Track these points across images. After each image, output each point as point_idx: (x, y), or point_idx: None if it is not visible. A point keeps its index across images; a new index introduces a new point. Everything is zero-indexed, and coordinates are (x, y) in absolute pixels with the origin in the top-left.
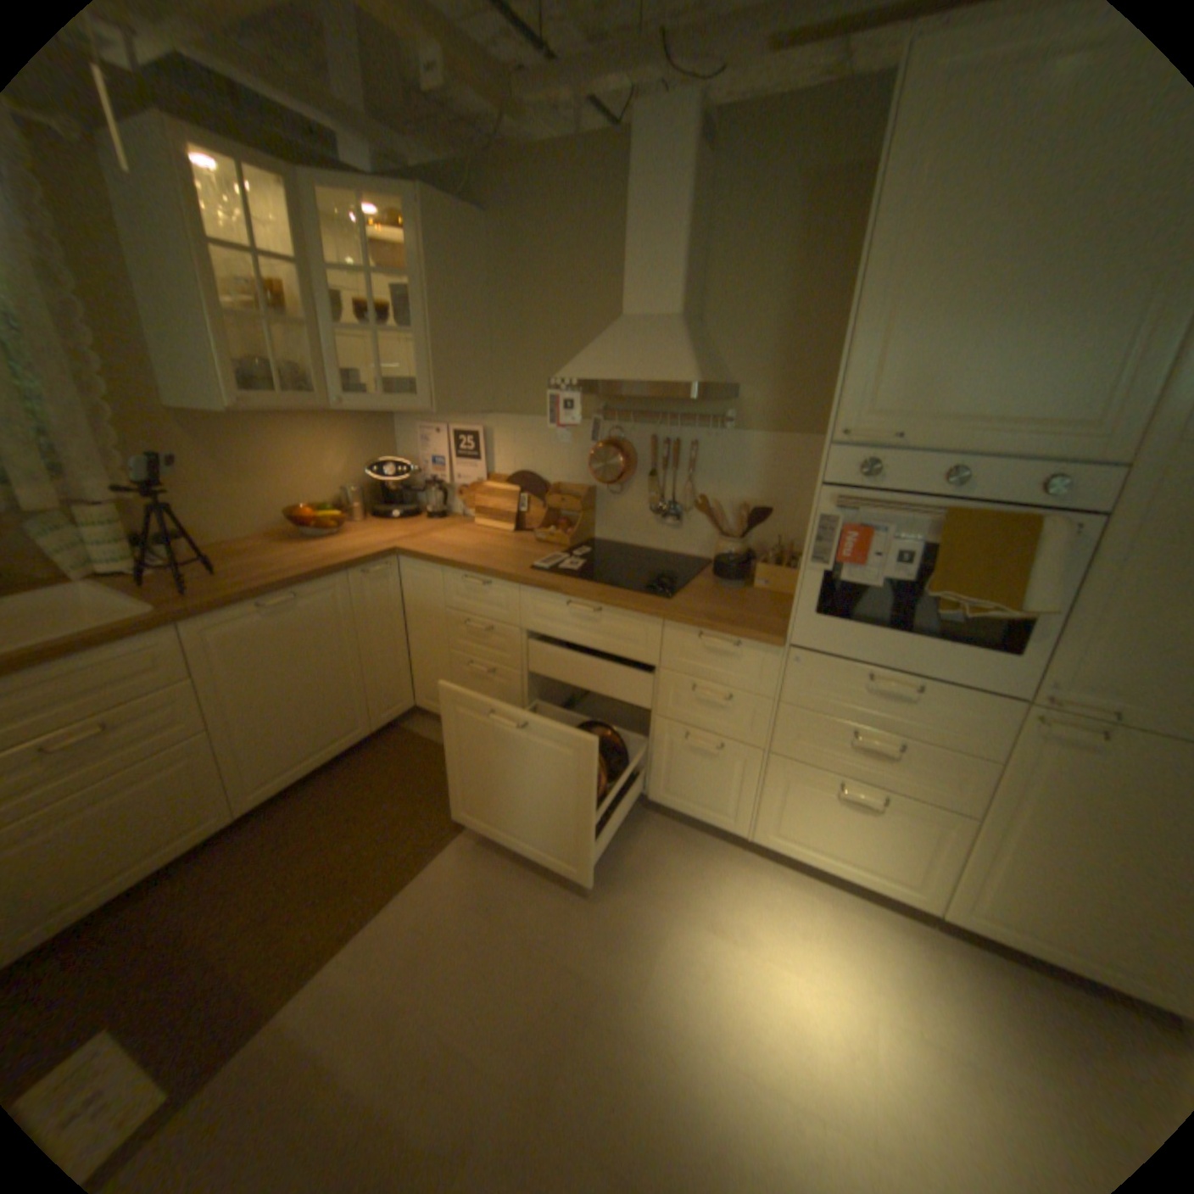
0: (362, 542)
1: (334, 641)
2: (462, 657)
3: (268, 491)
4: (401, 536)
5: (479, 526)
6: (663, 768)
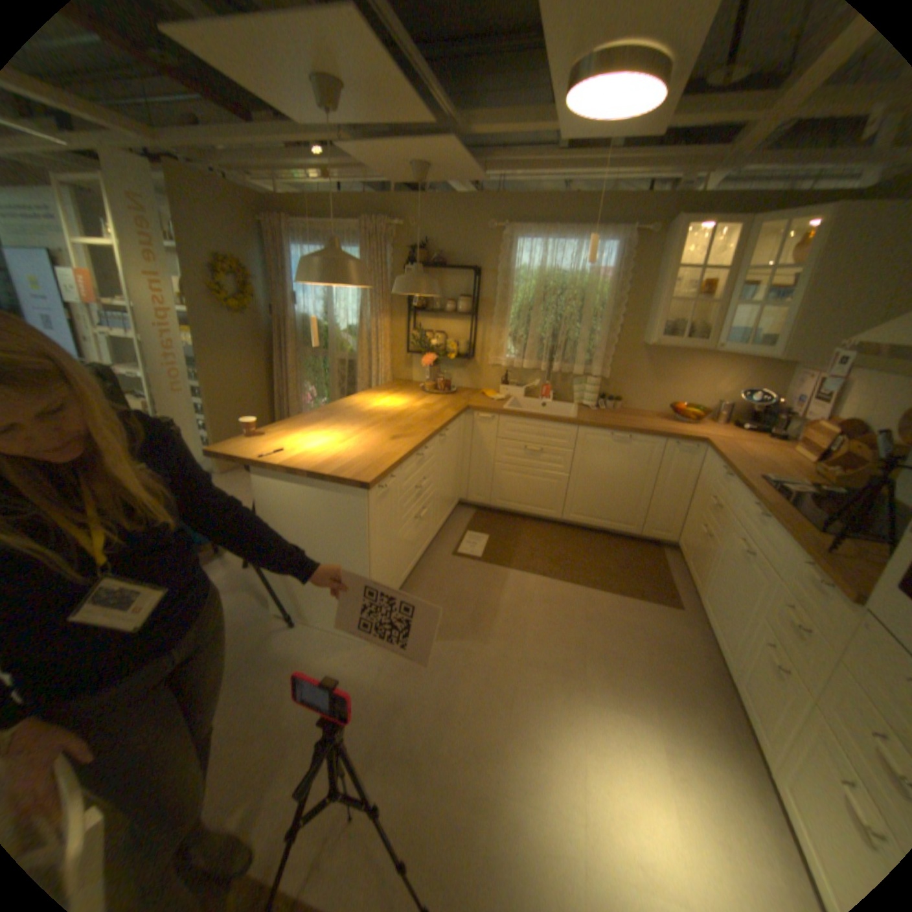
0: (696, 430)
1: (642, 471)
2: (704, 520)
3: (674, 391)
4: (726, 436)
5: (797, 452)
6: (751, 666)
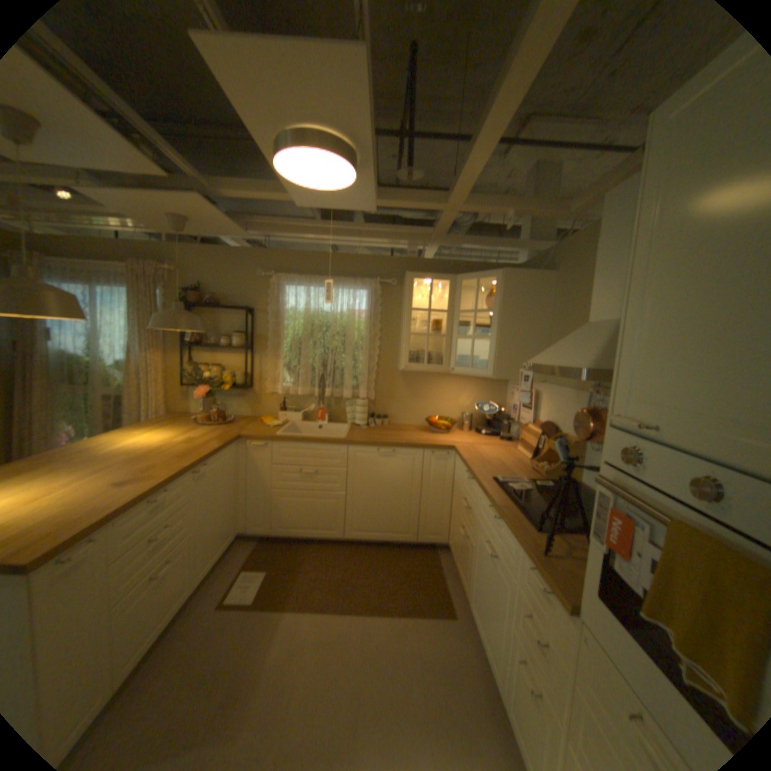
0: (447, 439)
1: (408, 480)
2: (462, 521)
3: (428, 406)
4: (469, 442)
5: (519, 450)
6: (513, 686)
